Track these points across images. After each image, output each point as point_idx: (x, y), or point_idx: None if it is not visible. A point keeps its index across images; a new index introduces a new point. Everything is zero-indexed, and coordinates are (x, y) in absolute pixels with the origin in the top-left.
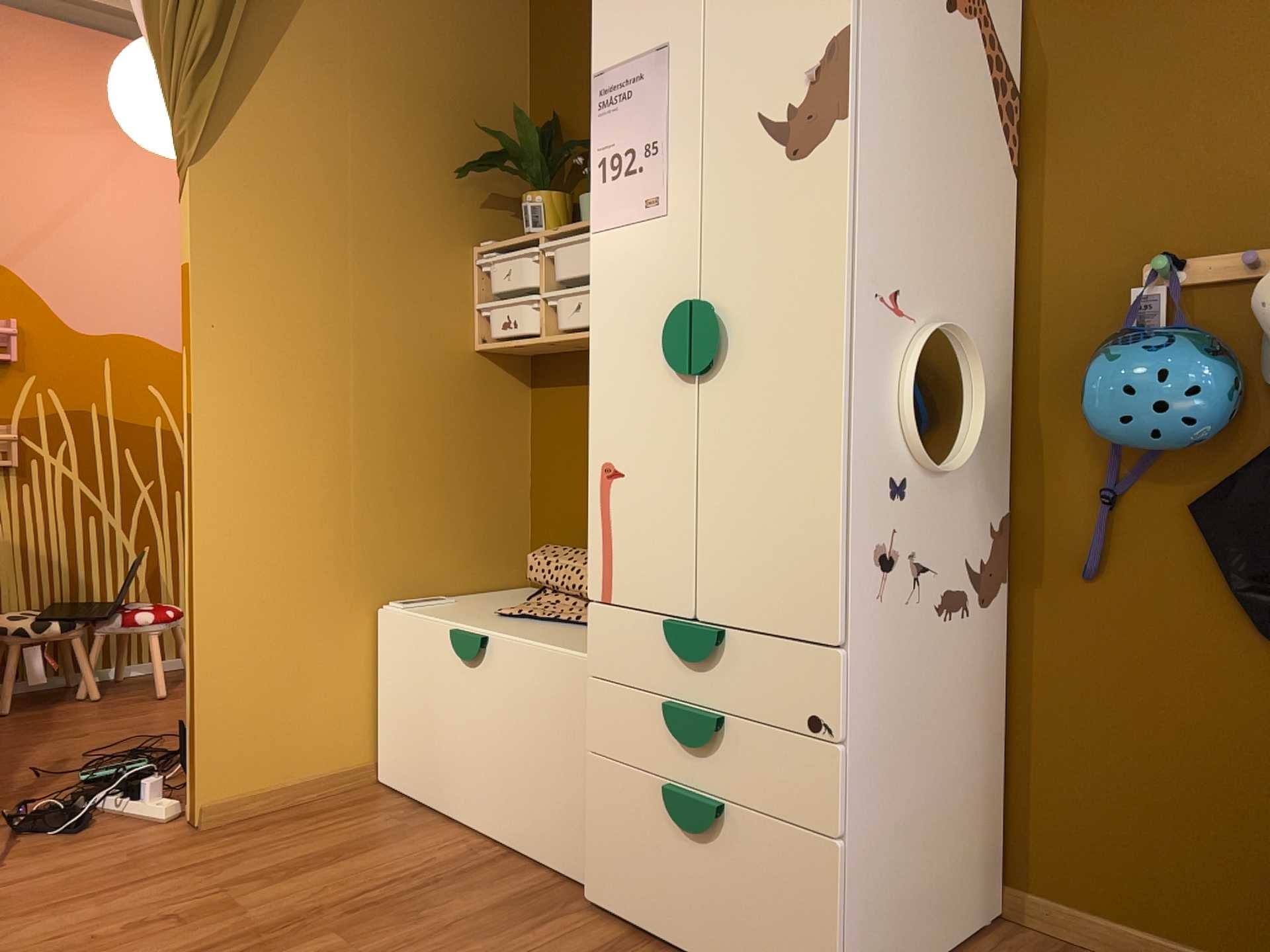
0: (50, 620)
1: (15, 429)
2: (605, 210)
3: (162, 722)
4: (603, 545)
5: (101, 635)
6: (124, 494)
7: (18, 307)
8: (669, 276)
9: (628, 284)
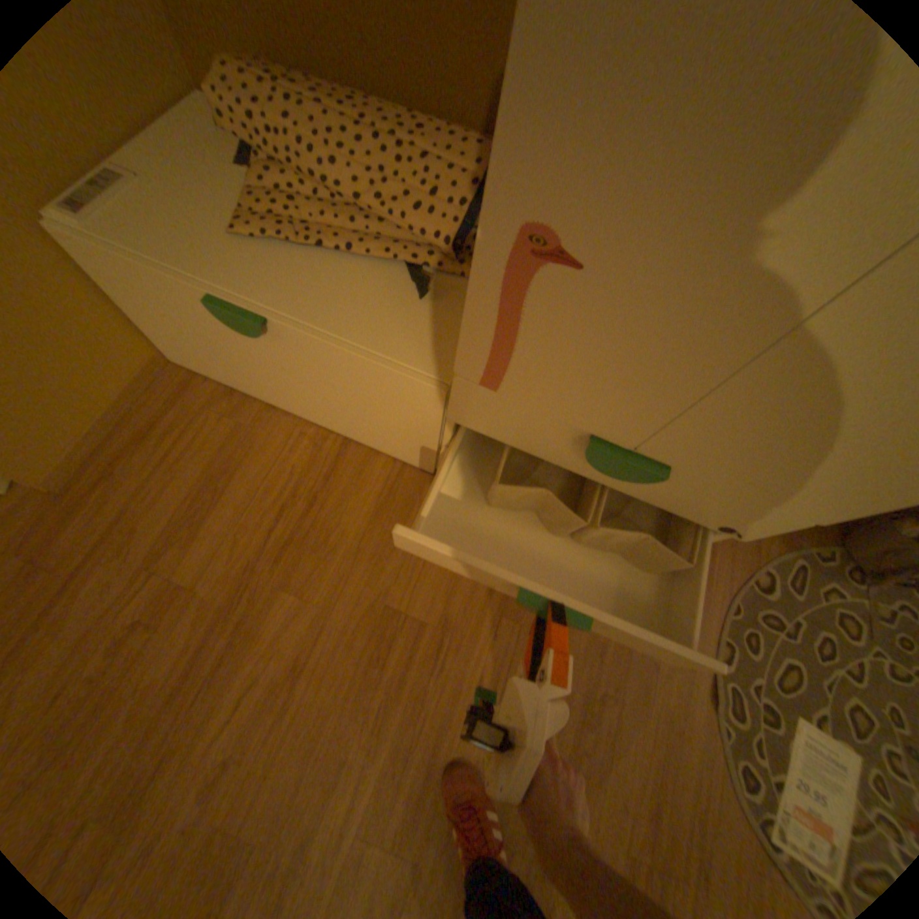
0: None
1: None
2: None
3: None
4: (497, 338)
5: None
6: None
7: None
8: None
9: None
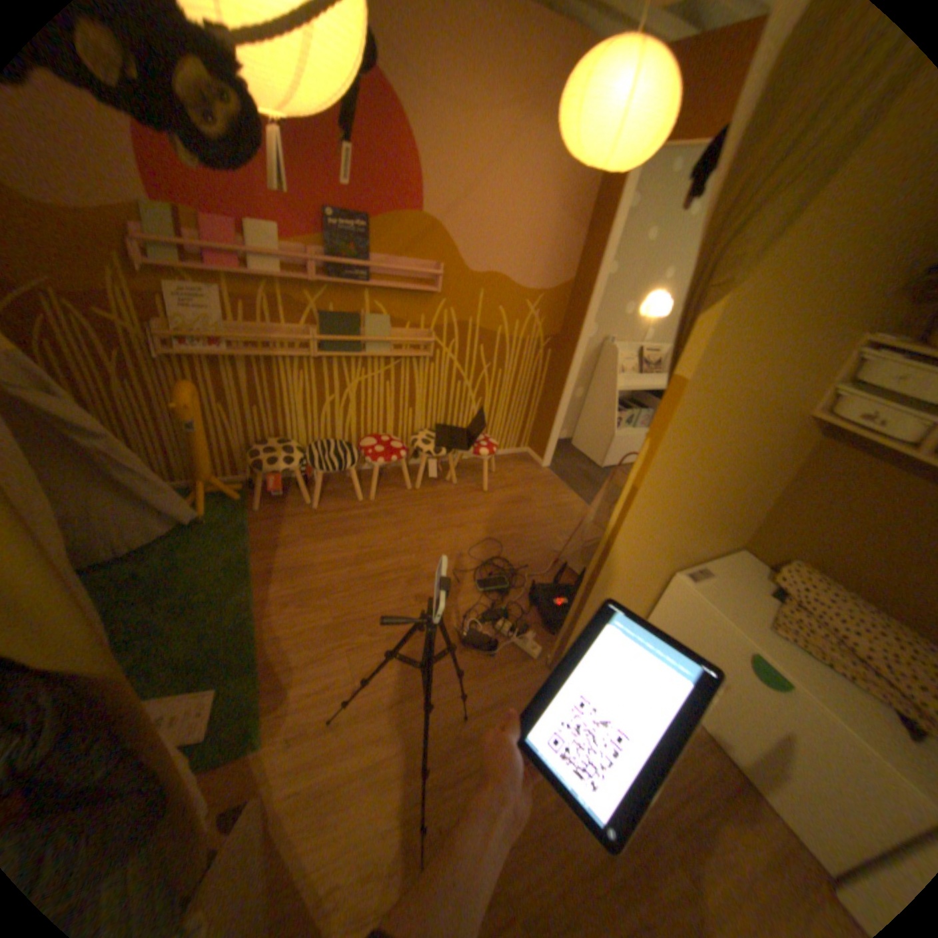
0: (441, 448)
1: (430, 335)
2: None
3: (494, 522)
4: None
5: (460, 454)
6: (474, 370)
7: (439, 252)
8: None
9: None
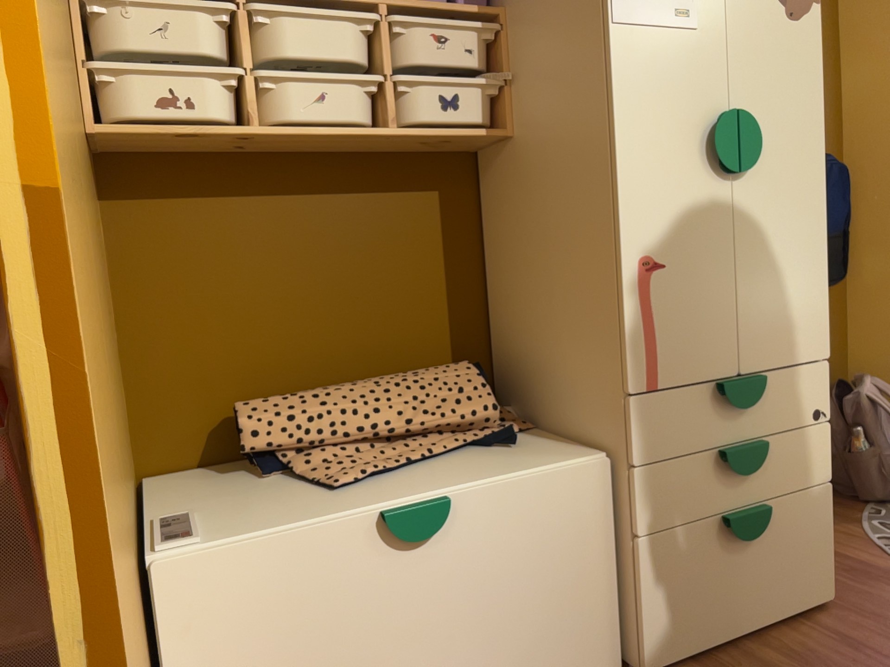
0: None
1: None
2: (629, 4)
3: None
4: (646, 337)
5: None
6: None
7: None
8: (702, 86)
9: (659, 85)
